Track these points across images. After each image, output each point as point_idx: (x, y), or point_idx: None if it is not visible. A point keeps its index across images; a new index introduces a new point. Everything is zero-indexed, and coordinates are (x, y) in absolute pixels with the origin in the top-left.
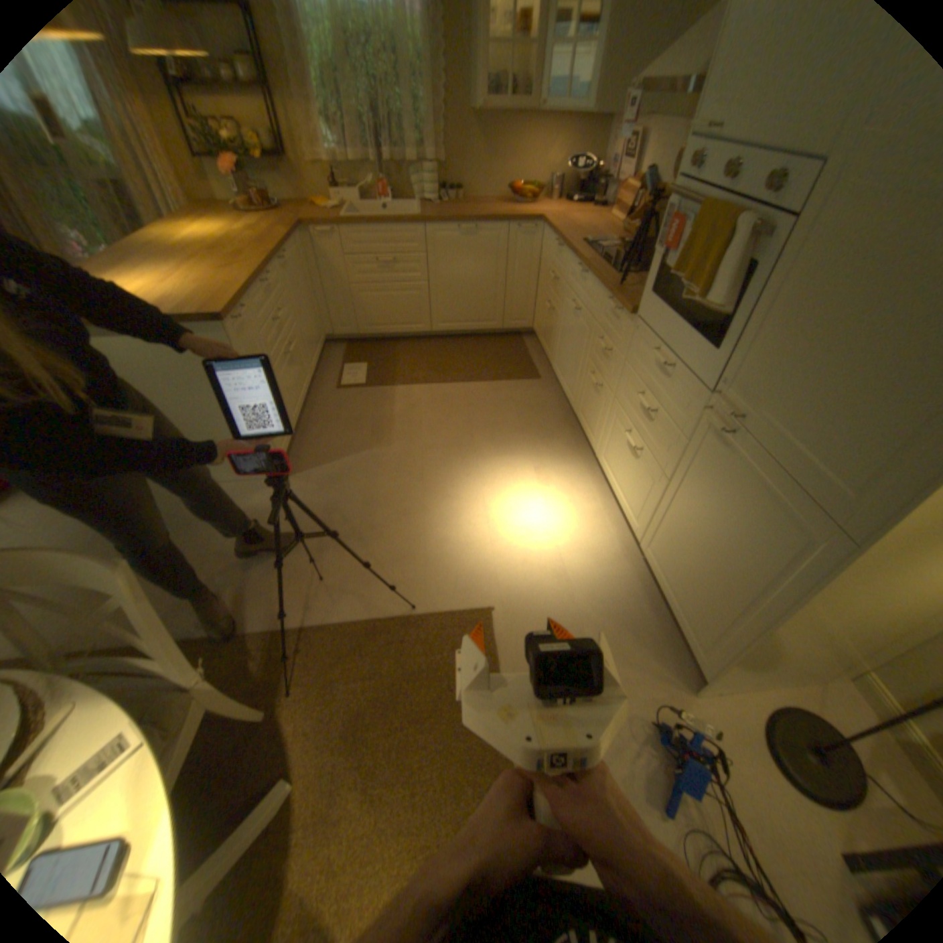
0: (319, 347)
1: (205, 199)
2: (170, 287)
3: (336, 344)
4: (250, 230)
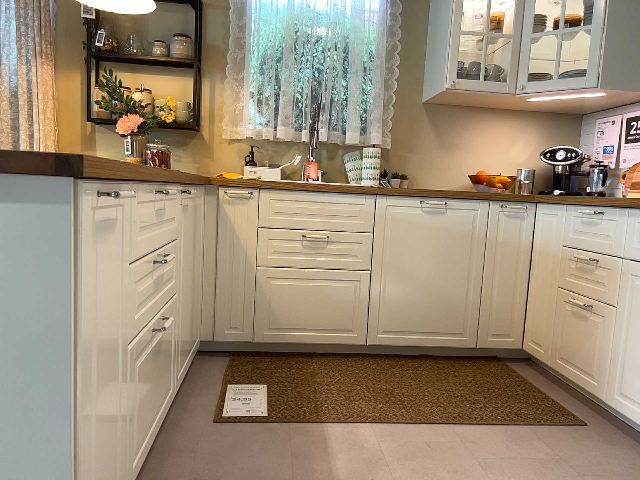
0: (192, 354)
1: None
2: None
3: (212, 357)
4: None
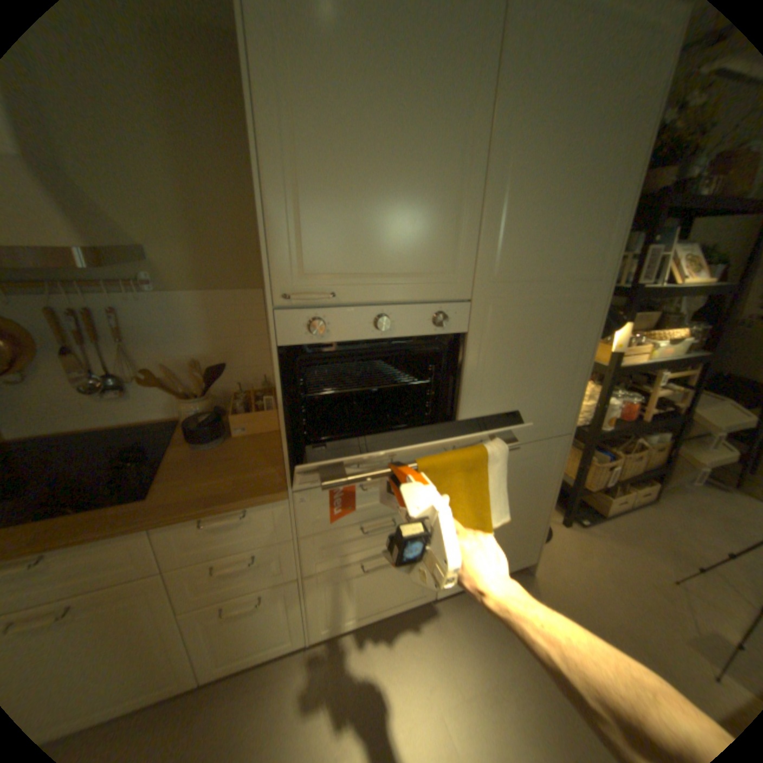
0: None
1: None
2: None
3: None
4: None
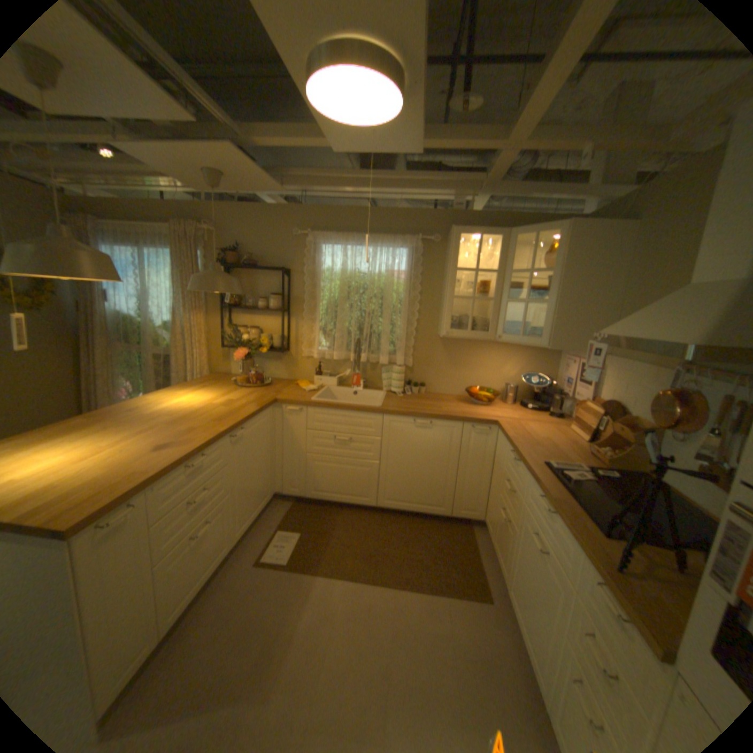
0: (260, 509)
1: (223, 372)
2: (74, 472)
3: (283, 502)
4: (227, 405)
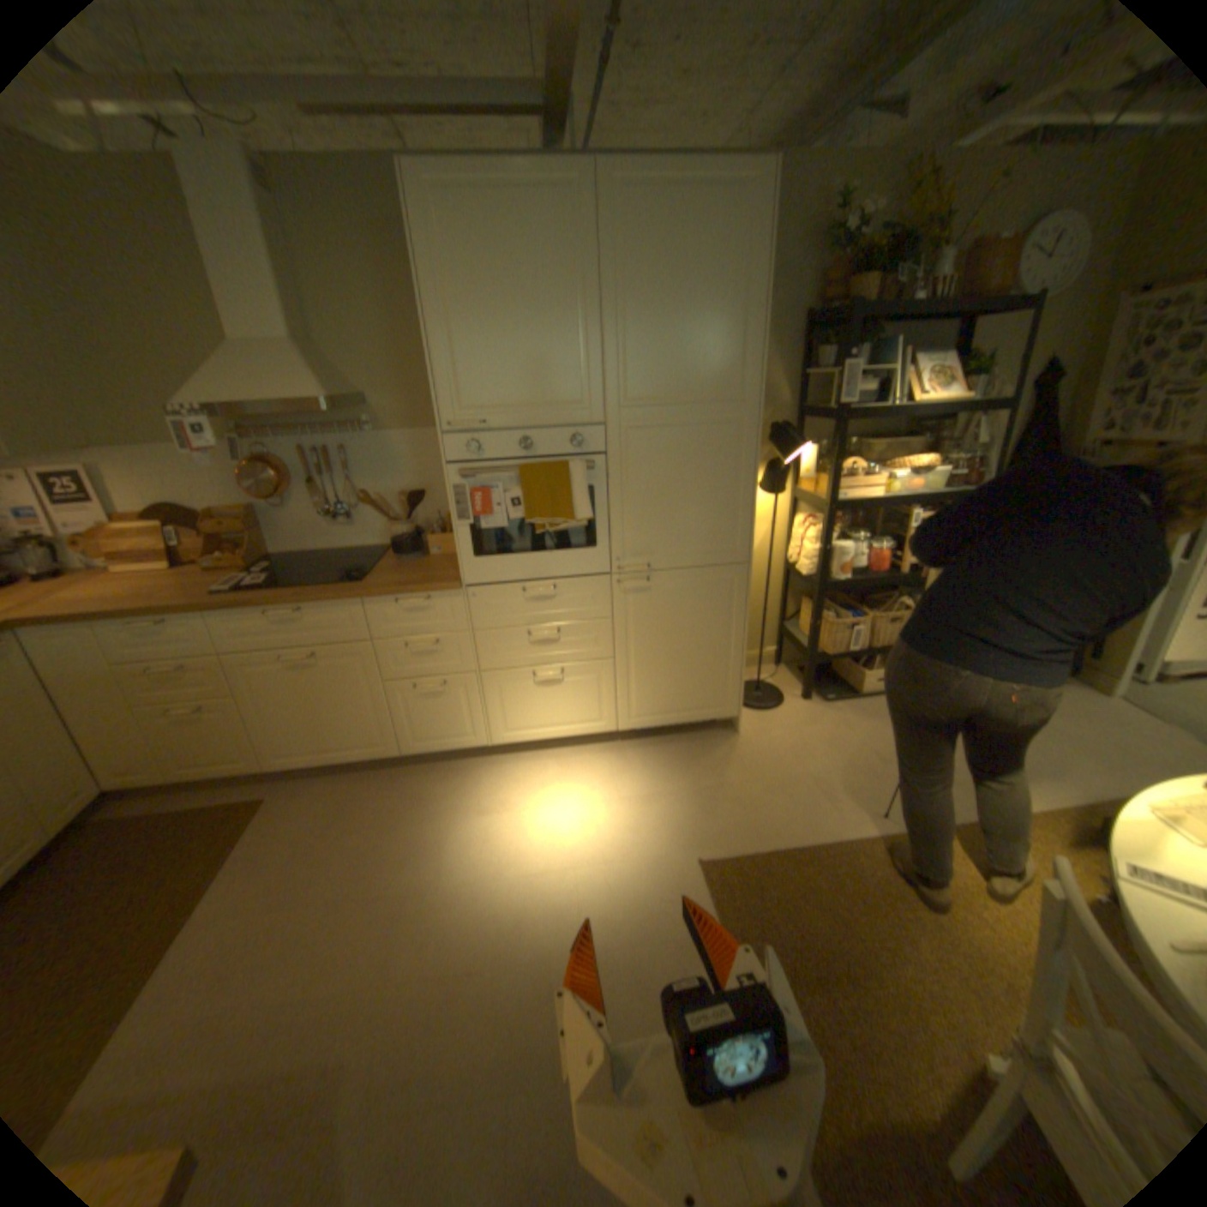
0: None
1: None
2: None
3: None
4: None
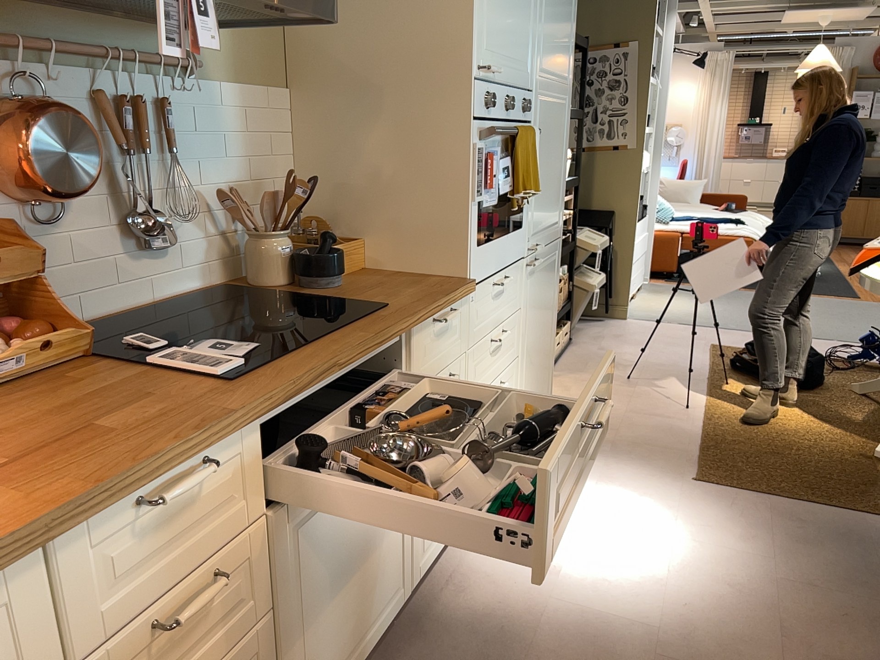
0: None
1: None
2: None
3: None
4: None
